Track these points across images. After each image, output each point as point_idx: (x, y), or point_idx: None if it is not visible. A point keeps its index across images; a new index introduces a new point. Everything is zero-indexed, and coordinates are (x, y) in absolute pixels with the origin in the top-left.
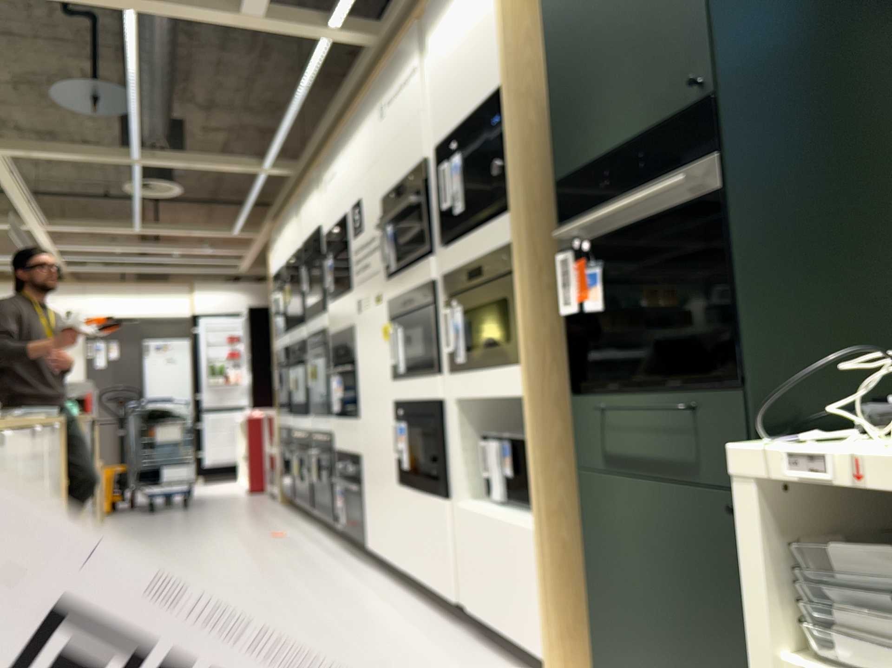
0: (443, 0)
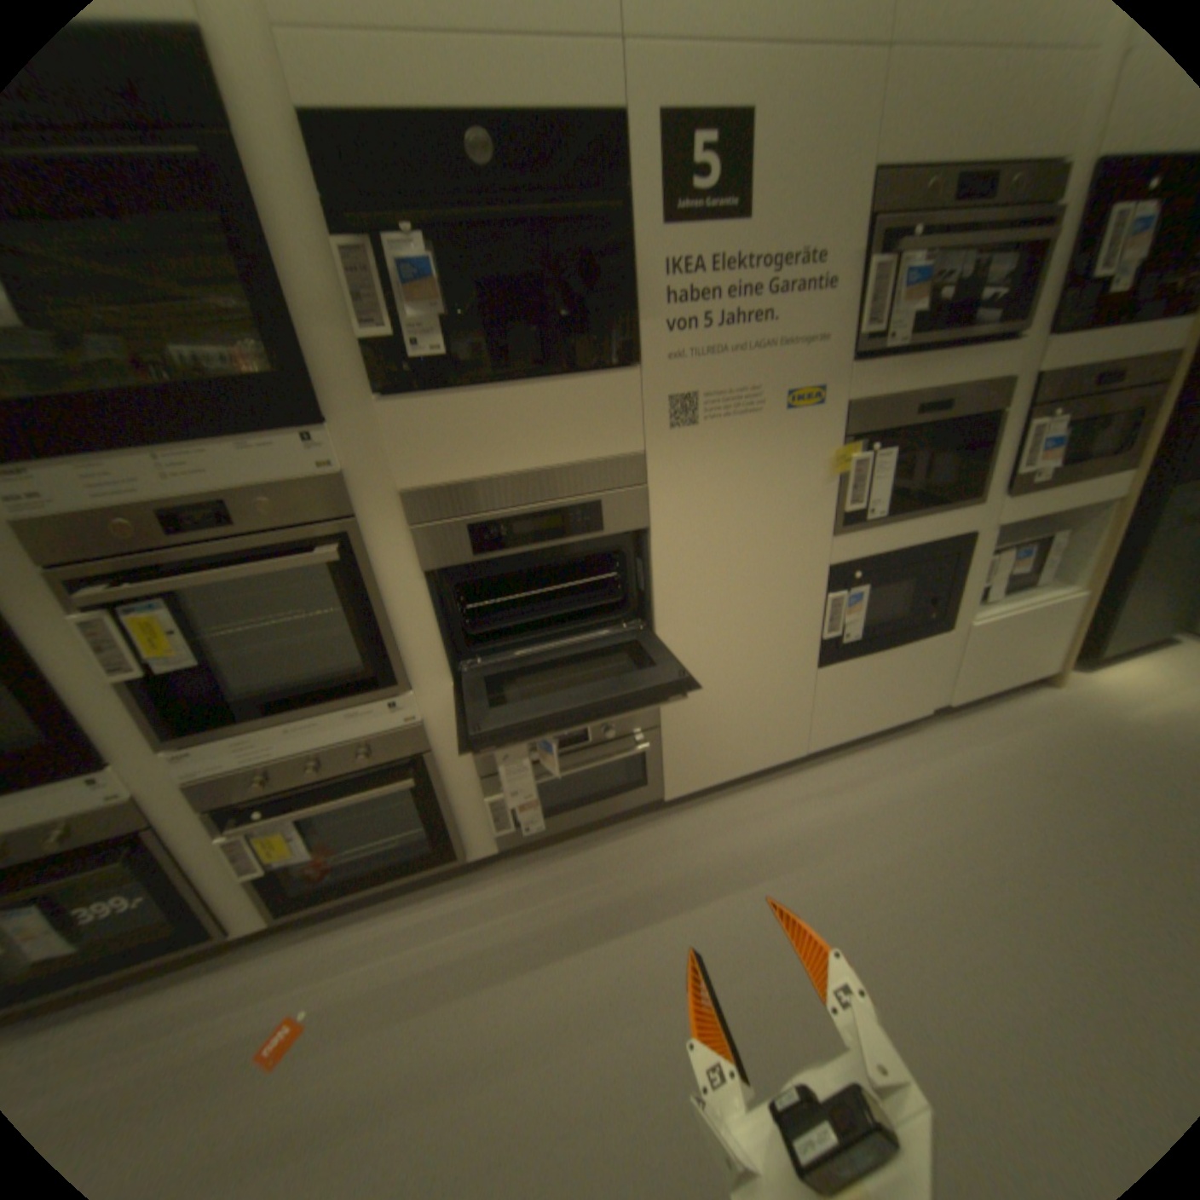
0: None
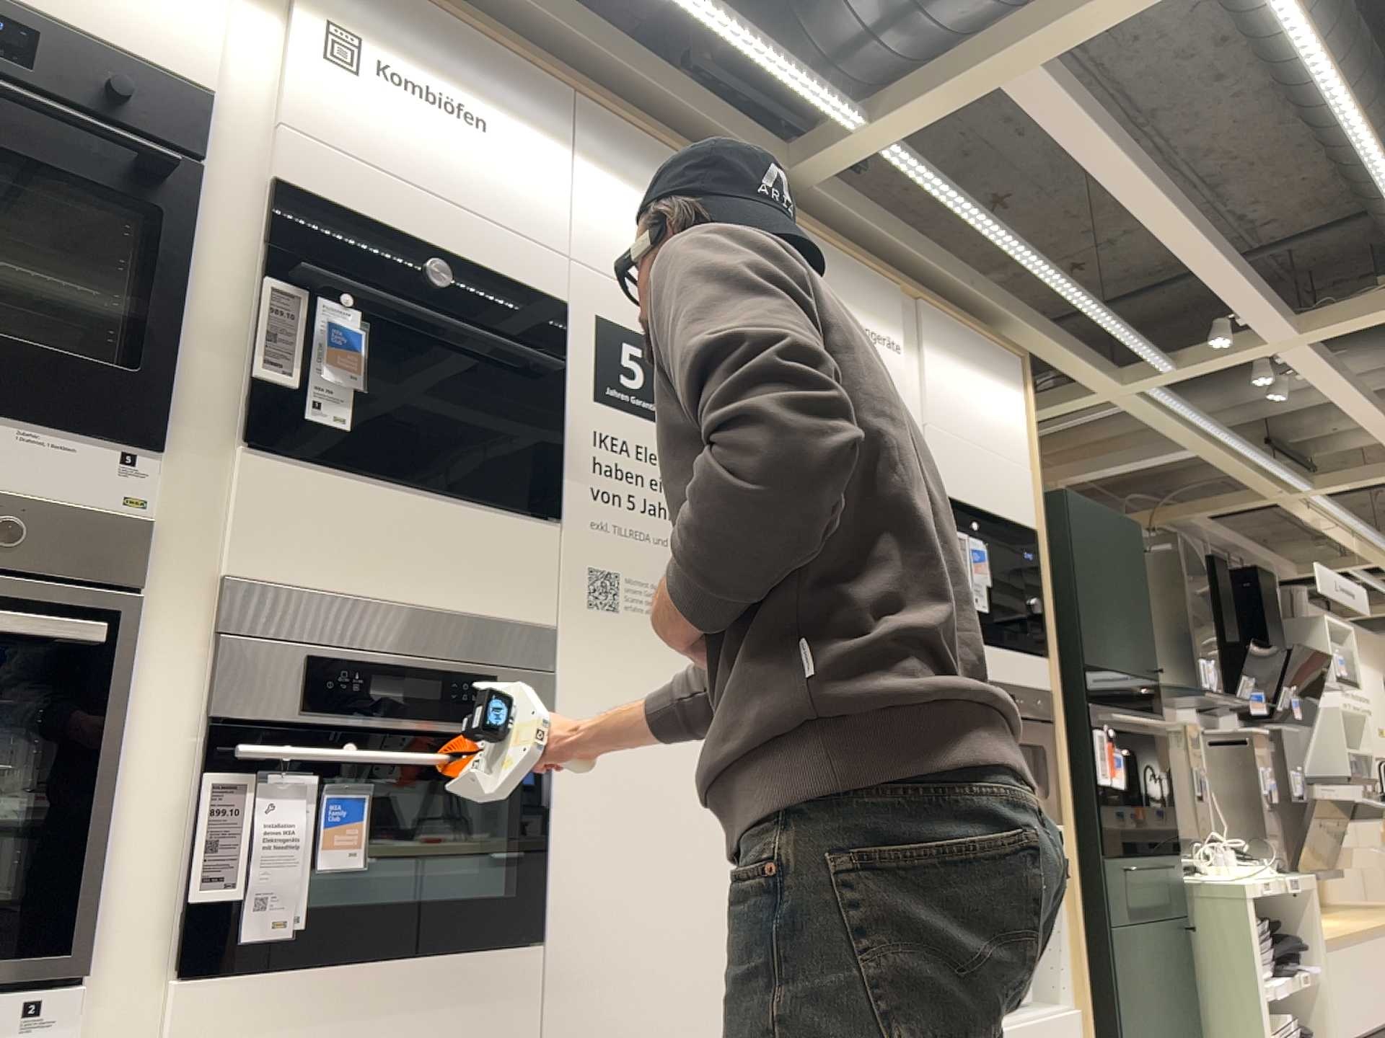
0: (953, 340)
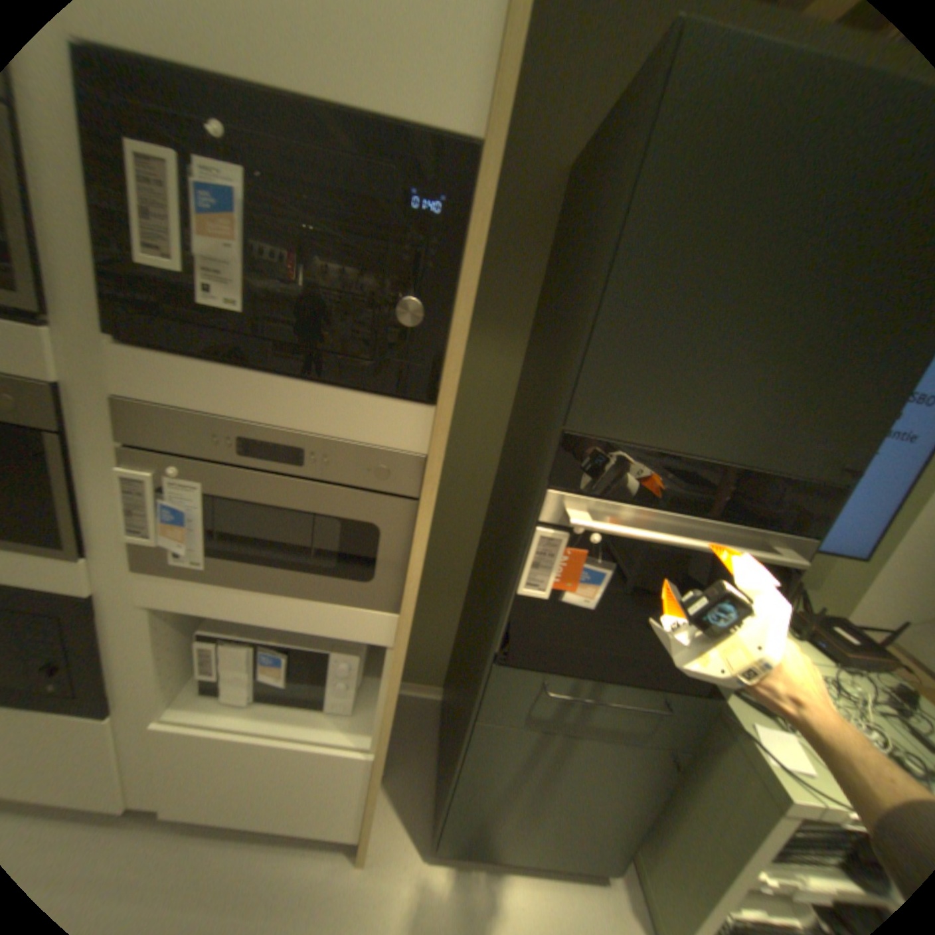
0: None
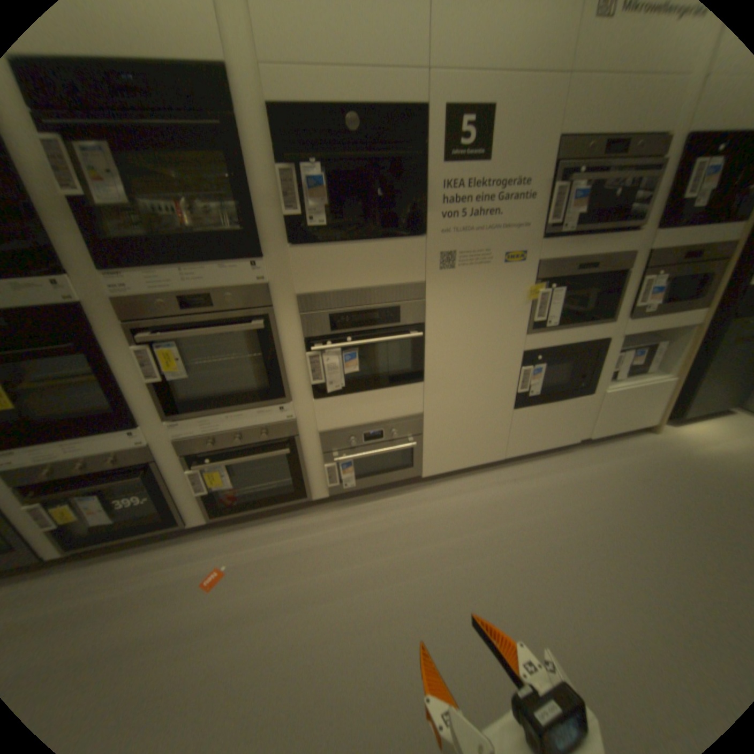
0: None
